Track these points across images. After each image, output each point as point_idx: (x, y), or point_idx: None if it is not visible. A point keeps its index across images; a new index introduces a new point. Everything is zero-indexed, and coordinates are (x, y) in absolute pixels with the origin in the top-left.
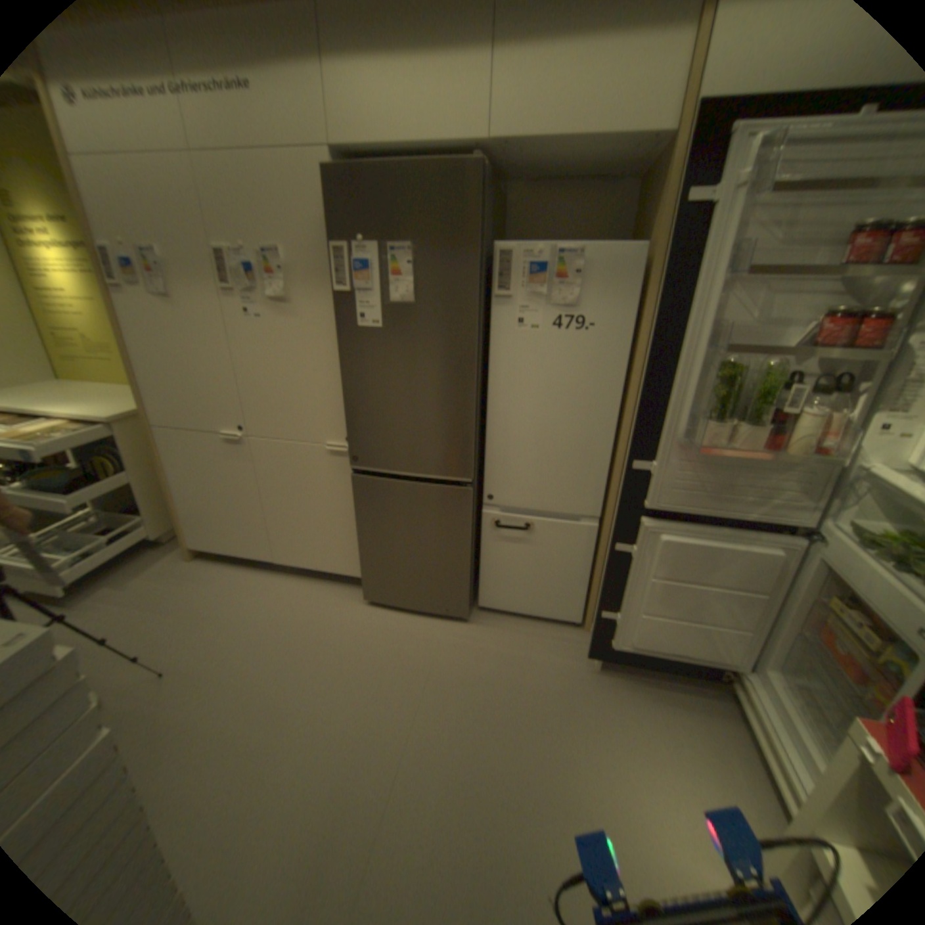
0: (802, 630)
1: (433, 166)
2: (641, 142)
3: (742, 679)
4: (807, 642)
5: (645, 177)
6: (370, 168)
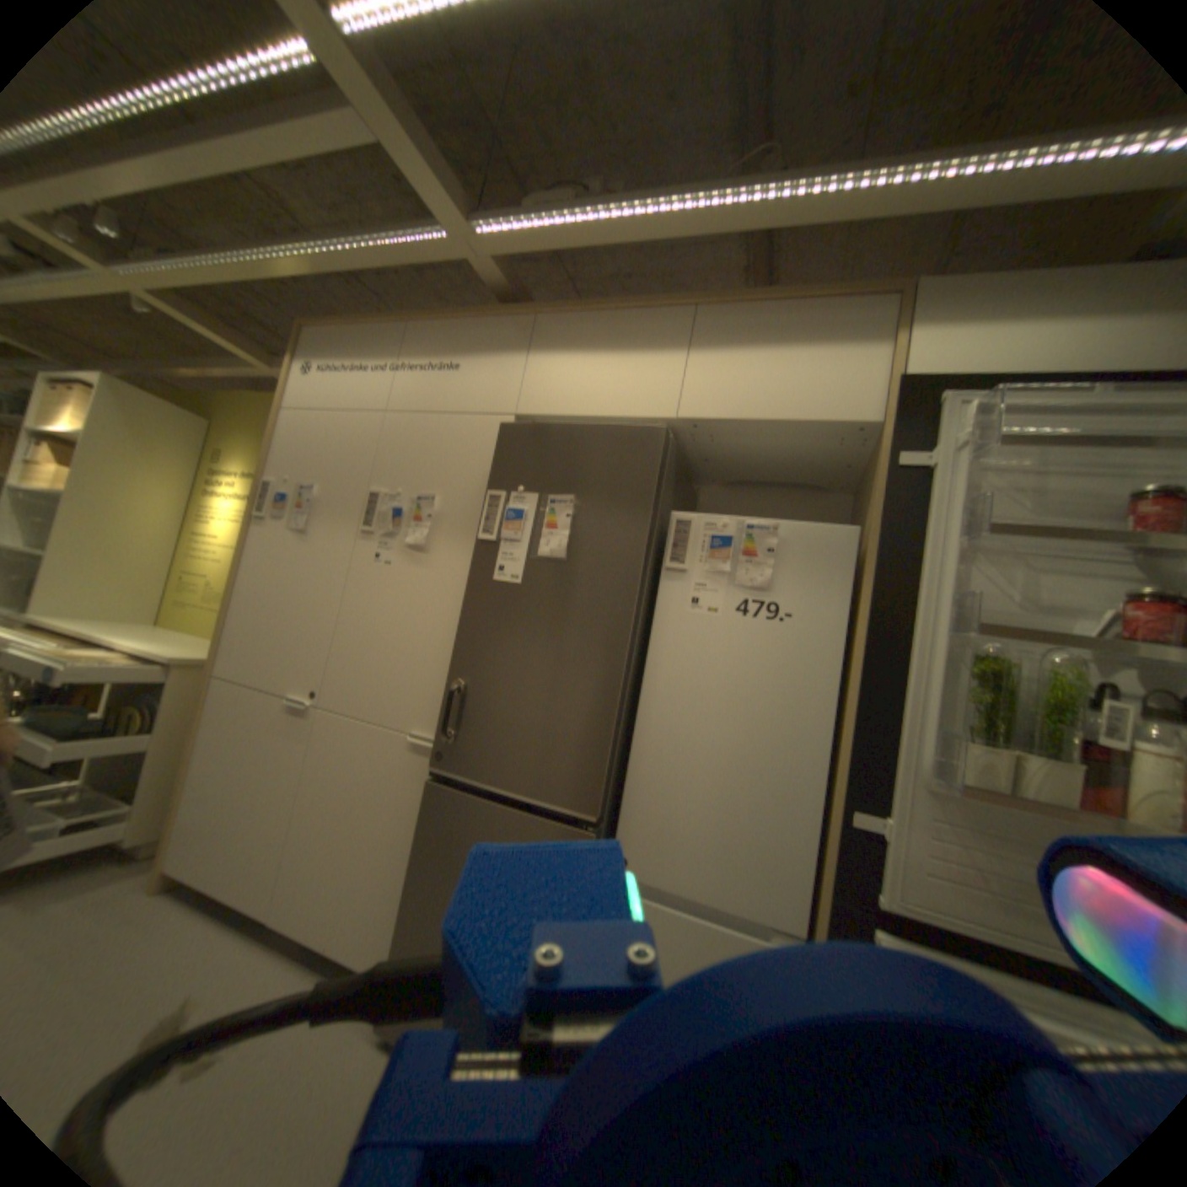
0: None
1: (612, 430)
2: (843, 436)
3: None
4: None
5: (857, 490)
6: (547, 429)
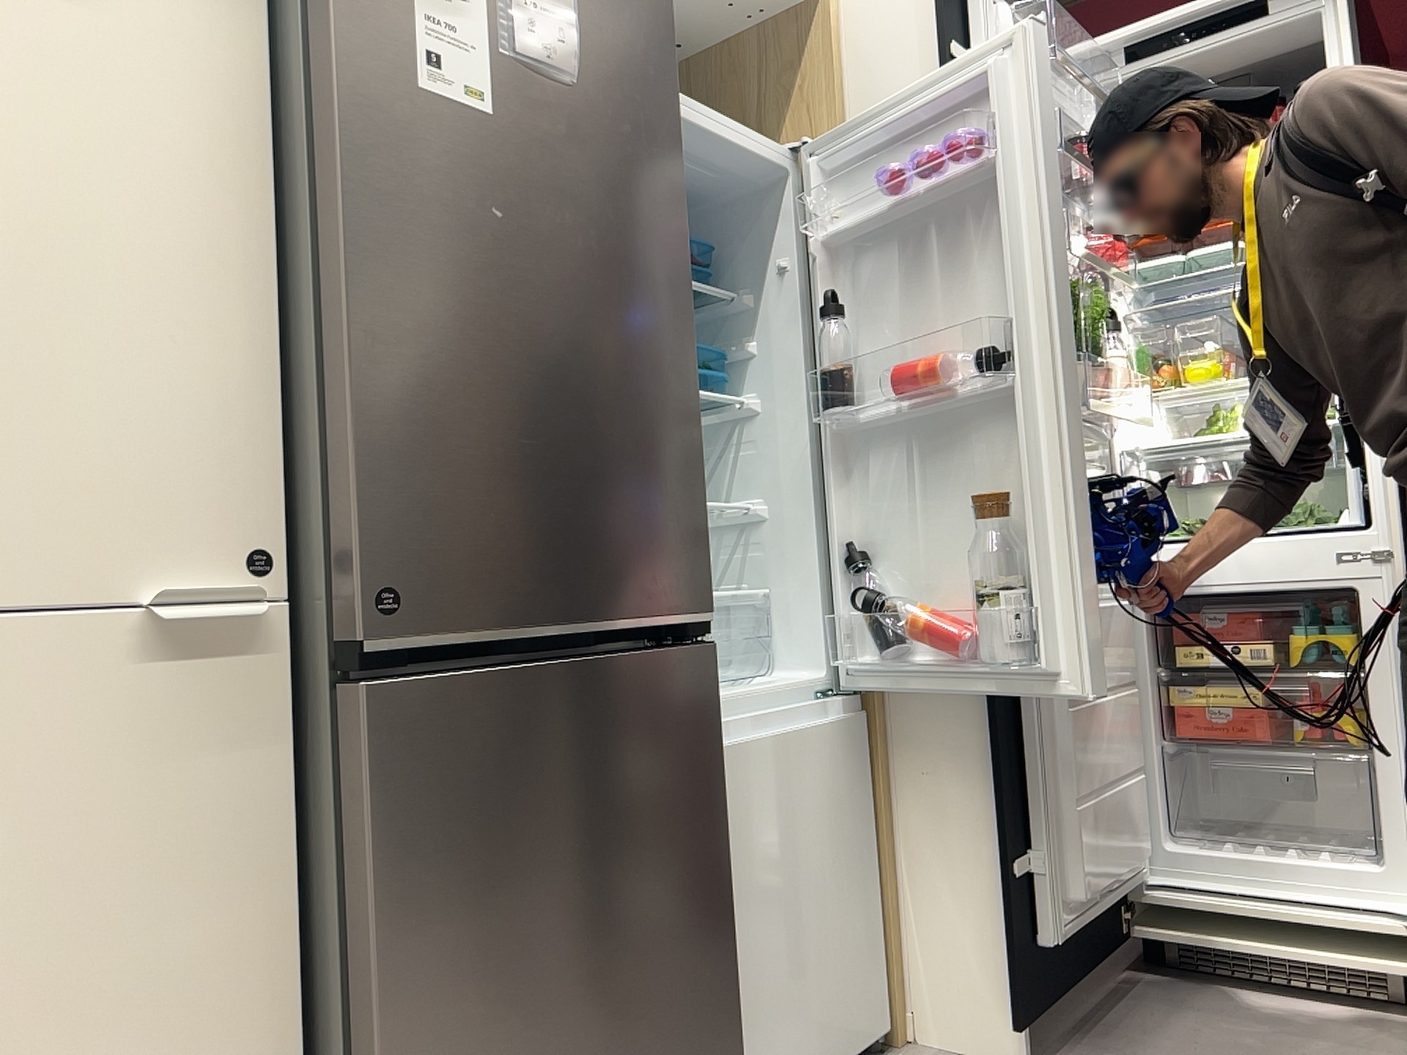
0: (1163, 736)
1: None
2: None
3: (1134, 905)
4: (1169, 755)
5: None
6: None
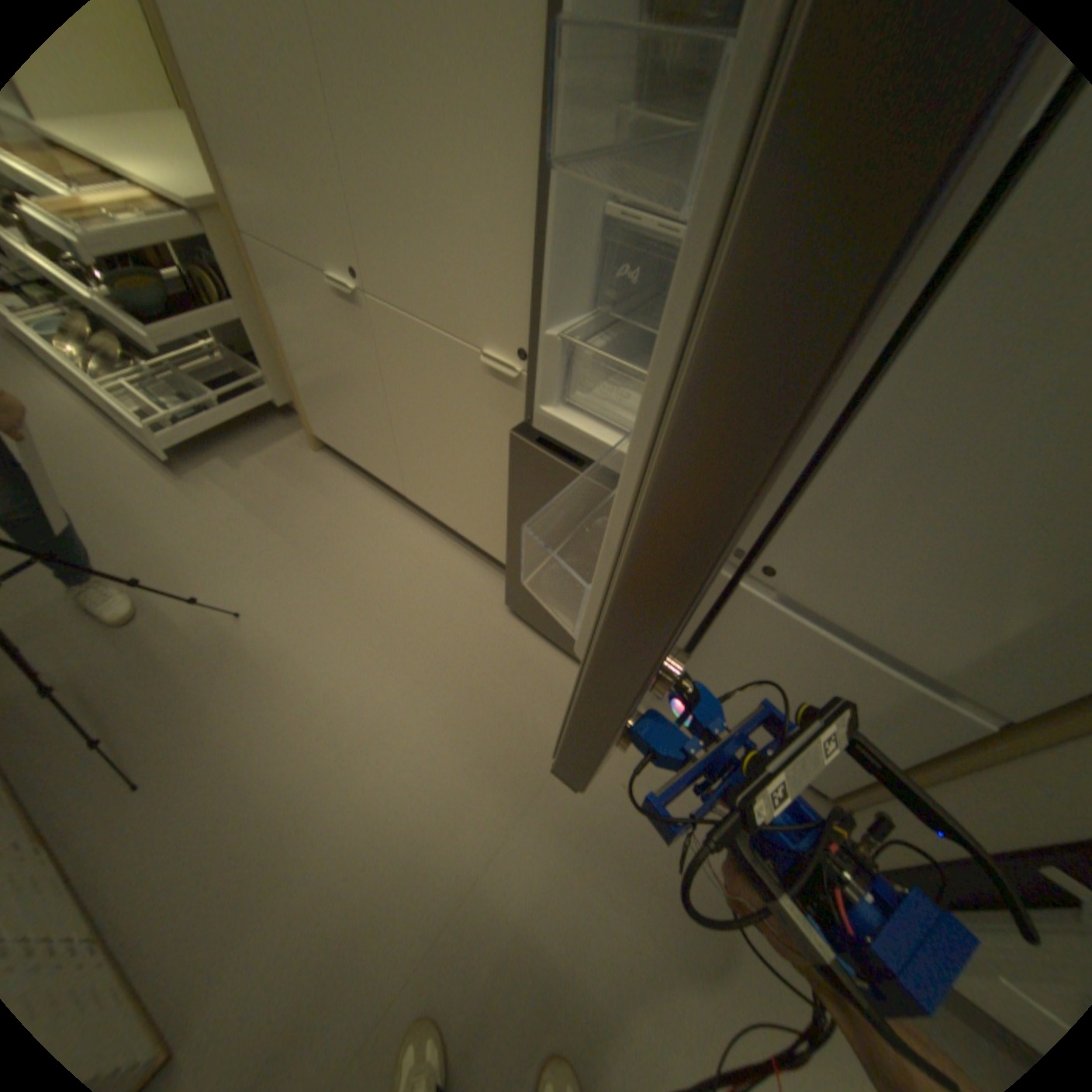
0: None
1: None
2: None
3: None
4: None
5: None
6: None
